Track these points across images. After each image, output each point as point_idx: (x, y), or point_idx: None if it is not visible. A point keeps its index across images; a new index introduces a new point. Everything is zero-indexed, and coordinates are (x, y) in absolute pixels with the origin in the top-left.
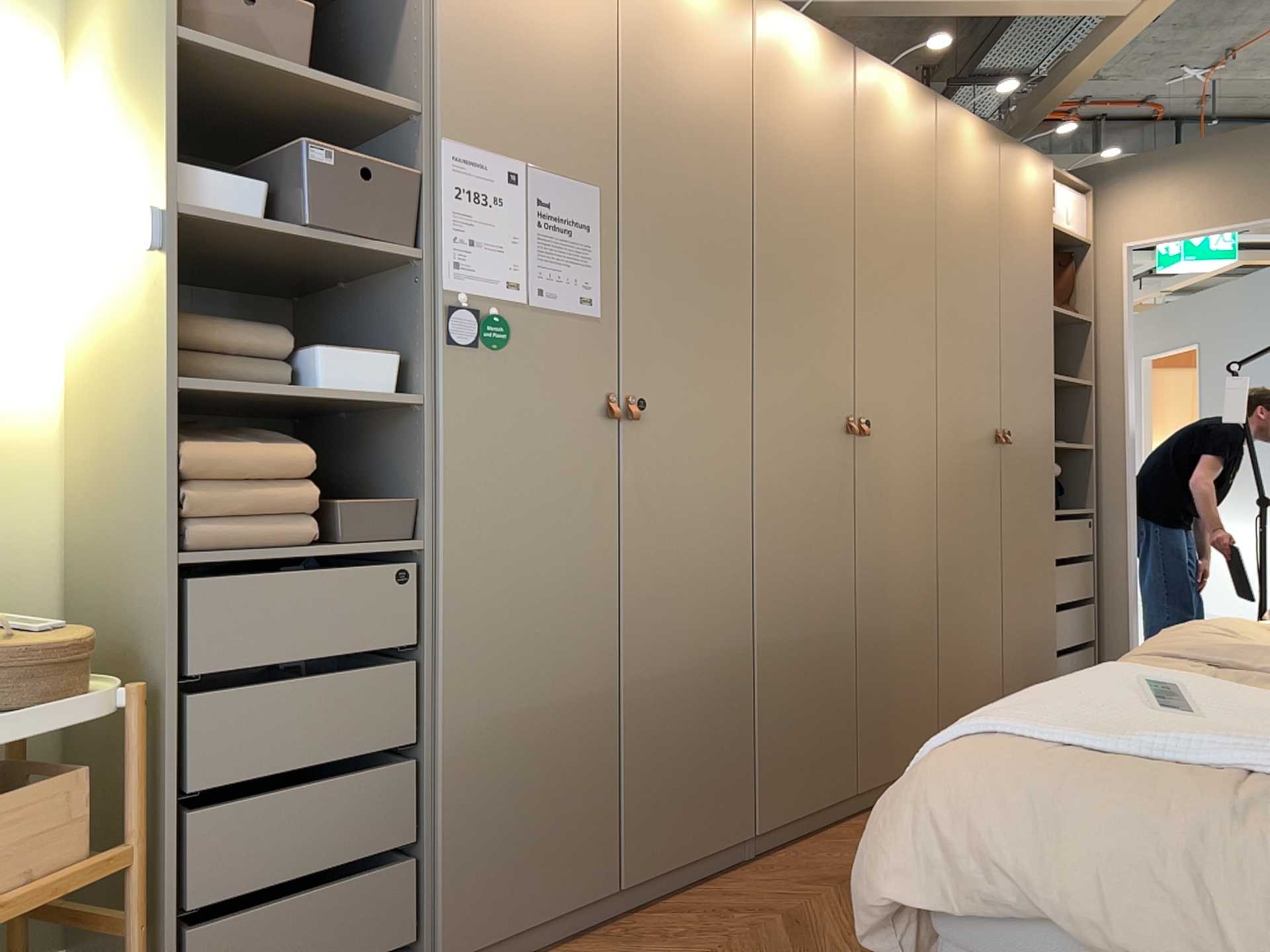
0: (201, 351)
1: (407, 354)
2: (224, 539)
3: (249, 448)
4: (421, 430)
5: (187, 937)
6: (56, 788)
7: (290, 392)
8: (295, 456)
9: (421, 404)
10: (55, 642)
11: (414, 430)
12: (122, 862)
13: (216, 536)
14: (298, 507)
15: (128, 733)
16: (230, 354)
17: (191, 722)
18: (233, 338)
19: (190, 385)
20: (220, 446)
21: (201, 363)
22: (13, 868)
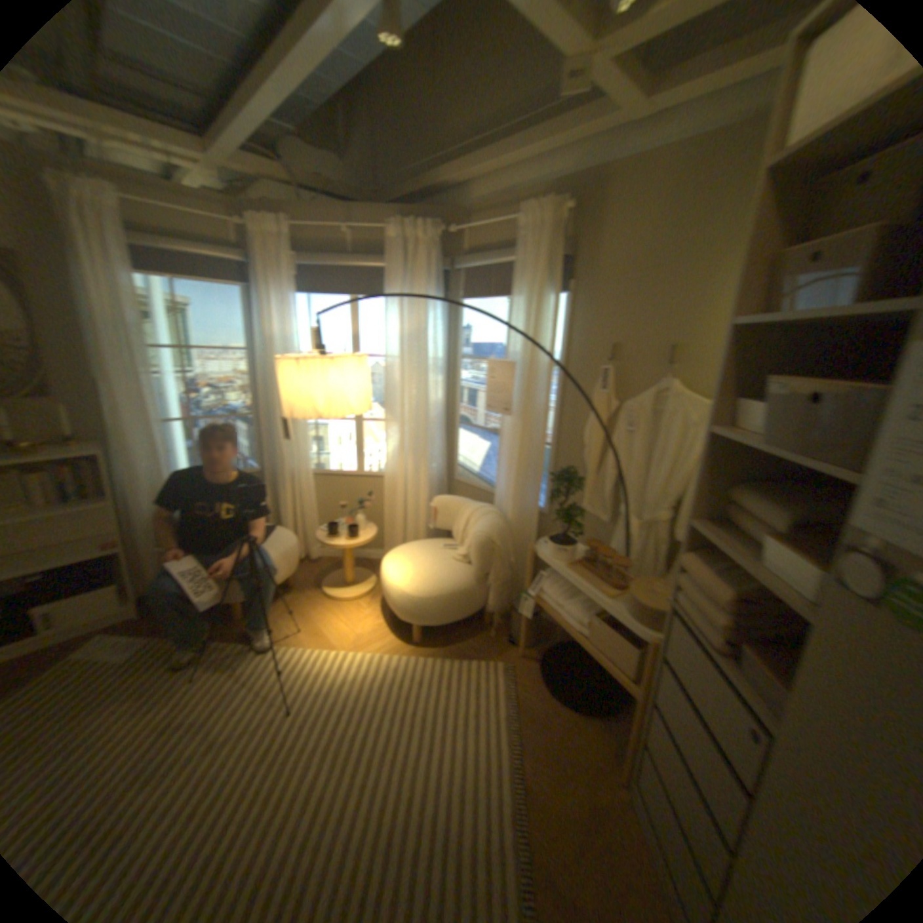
0: (753, 514)
1: (832, 580)
2: (691, 615)
3: (716, 578)
4: (809, 654)
5: (650, 762)
6: (633, 652)
7: (762, 562)
8: (735, 601)
9: (817, 632)
10: (654, 606)
11: (809, 651)
12: (640, 702)
13: (687, 610)
14: (728, 634)
15: (654, 661)
16: (765, 522)
17: (666, 683)
18: (762, 513)
19: (702, 529)
20: (706, 569)
21: (751, 521)
22: (615, 659)
